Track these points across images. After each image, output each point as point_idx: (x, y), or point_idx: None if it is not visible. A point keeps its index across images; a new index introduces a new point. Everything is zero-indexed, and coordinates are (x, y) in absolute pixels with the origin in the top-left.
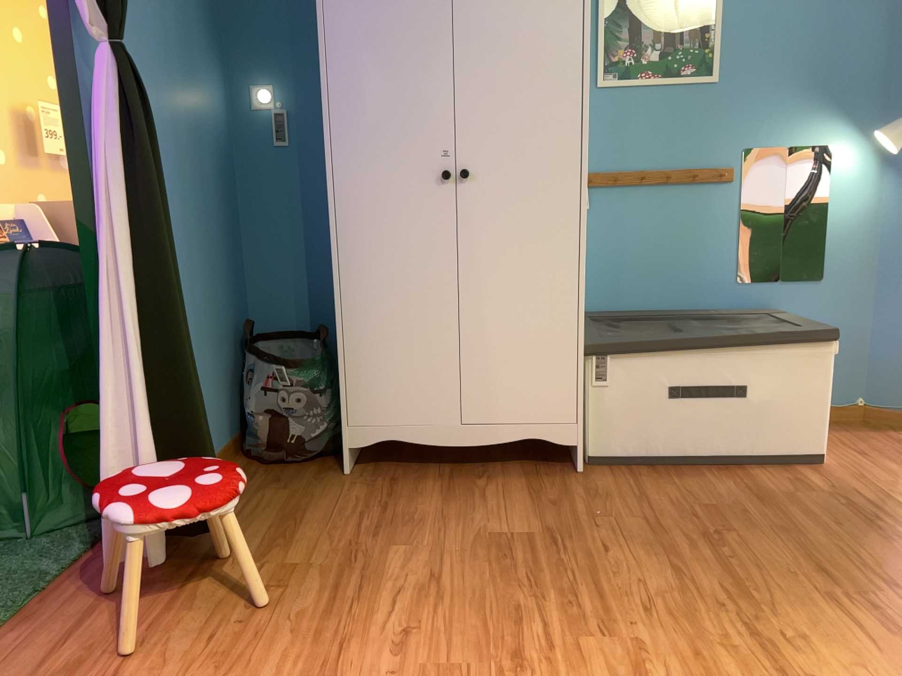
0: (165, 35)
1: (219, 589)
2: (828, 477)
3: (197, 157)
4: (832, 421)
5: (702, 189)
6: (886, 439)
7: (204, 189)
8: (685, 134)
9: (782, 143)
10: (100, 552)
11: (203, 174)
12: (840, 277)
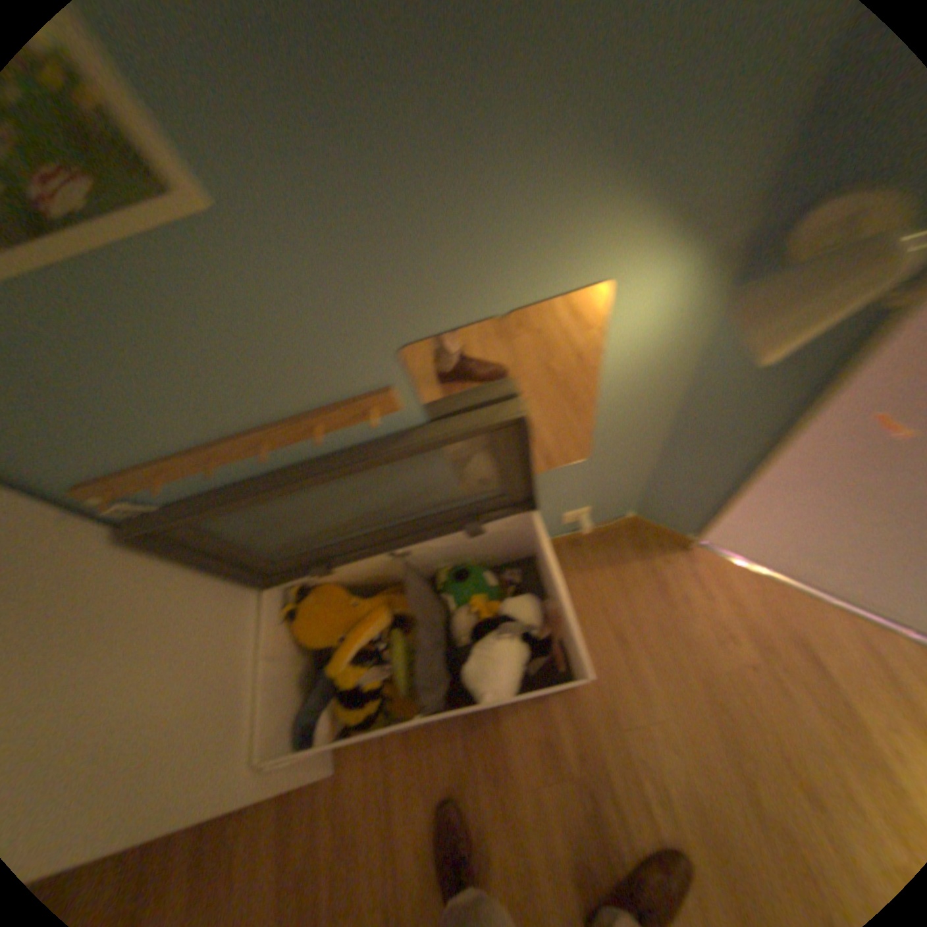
0: None
1: None
2: (579, 725)
3: None
4: (598, 535)
5: (347, 427)
6: (649, 579)
7: None
8: (232, 357)
9: (489, 304)
10: None
11: None
12: (615, 446)
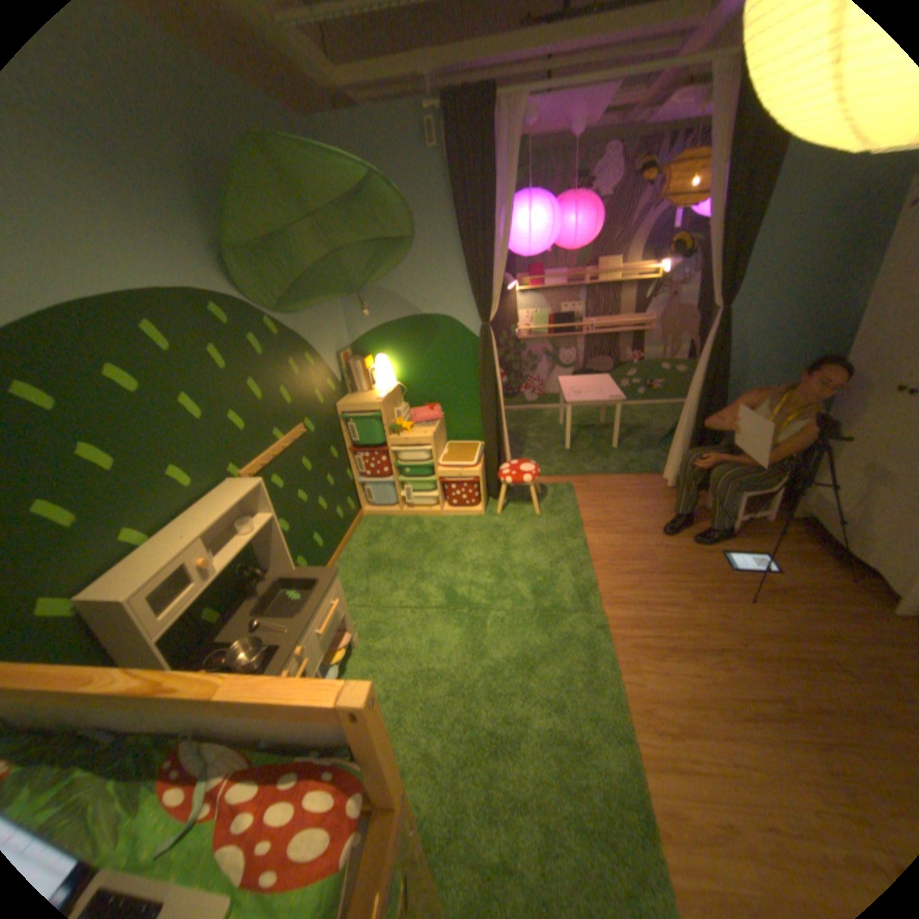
0: (810, 276)
1: (671, 505)
2: None
3: (819, 335)
4: None
5: None
6: None
7: (821, 351)
8: None
9: None
10: (664, 475)
11: (823, 343)
12: None
